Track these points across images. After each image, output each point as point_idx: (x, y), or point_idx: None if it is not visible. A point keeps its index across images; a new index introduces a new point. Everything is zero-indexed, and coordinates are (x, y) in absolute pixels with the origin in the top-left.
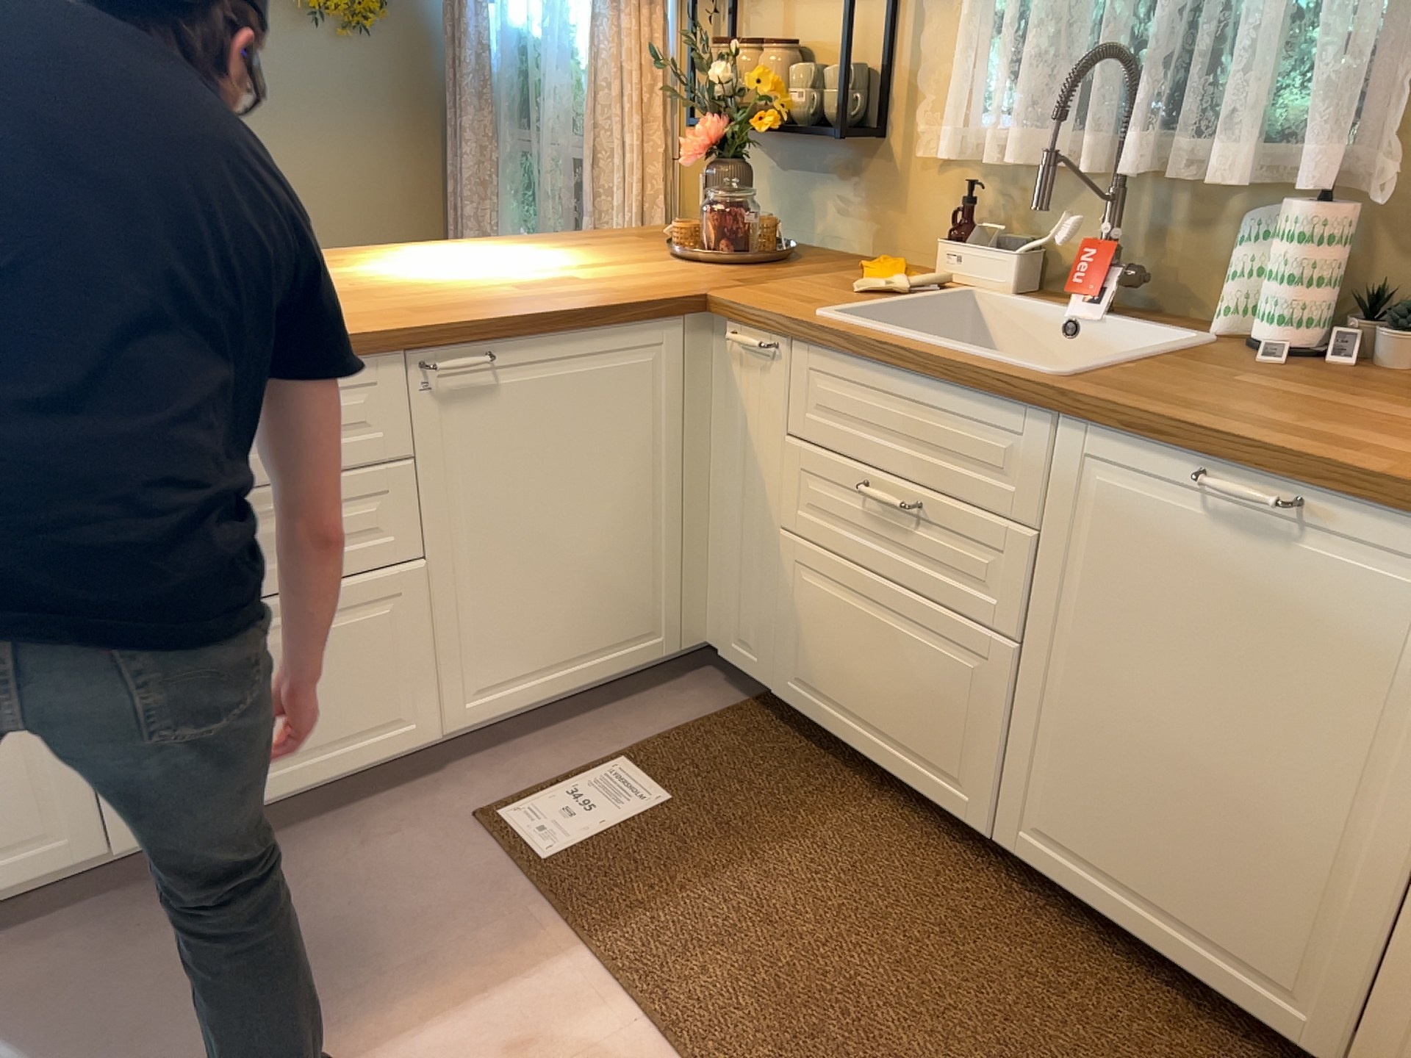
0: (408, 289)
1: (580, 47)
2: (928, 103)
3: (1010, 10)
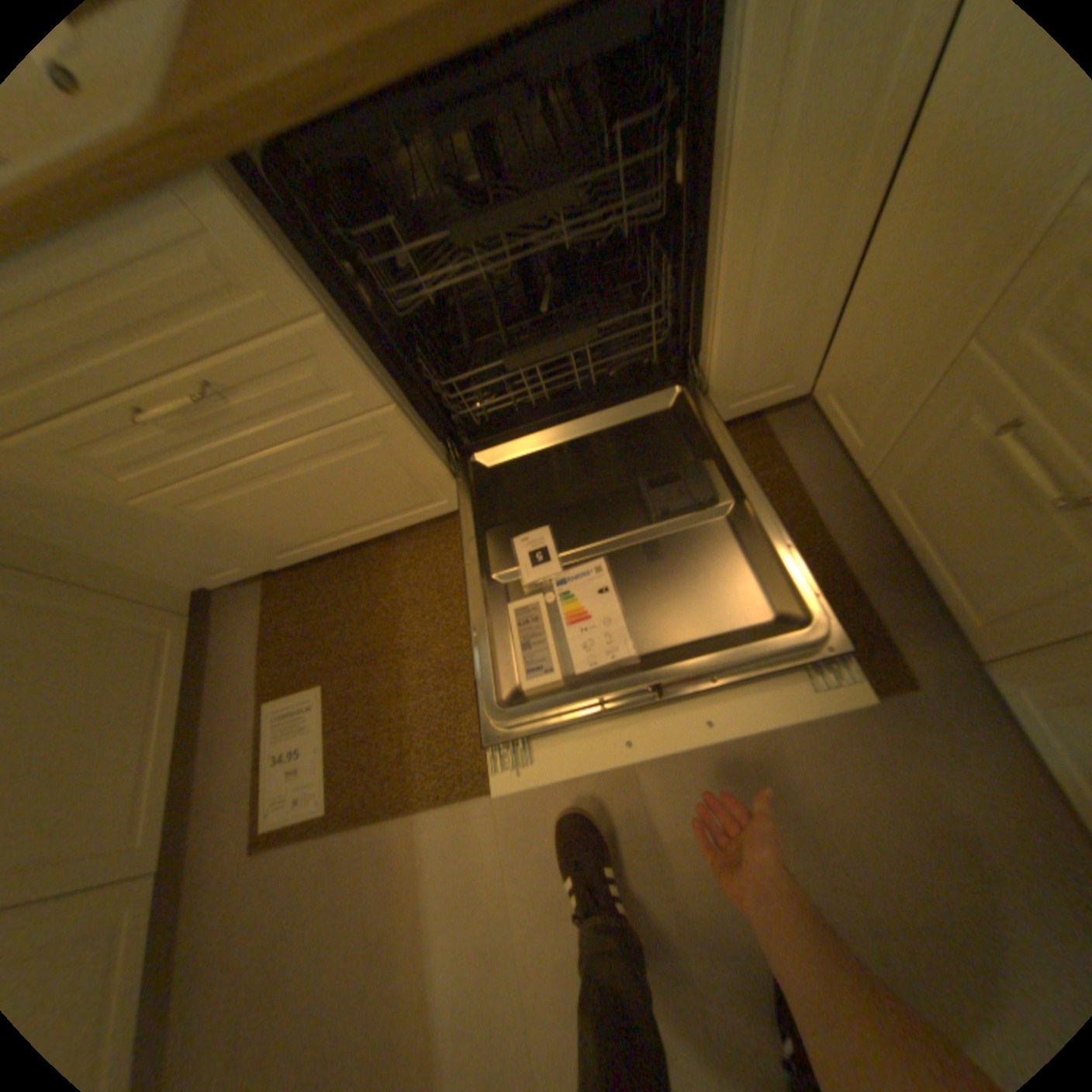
0: None
1: None
2: None
3: None
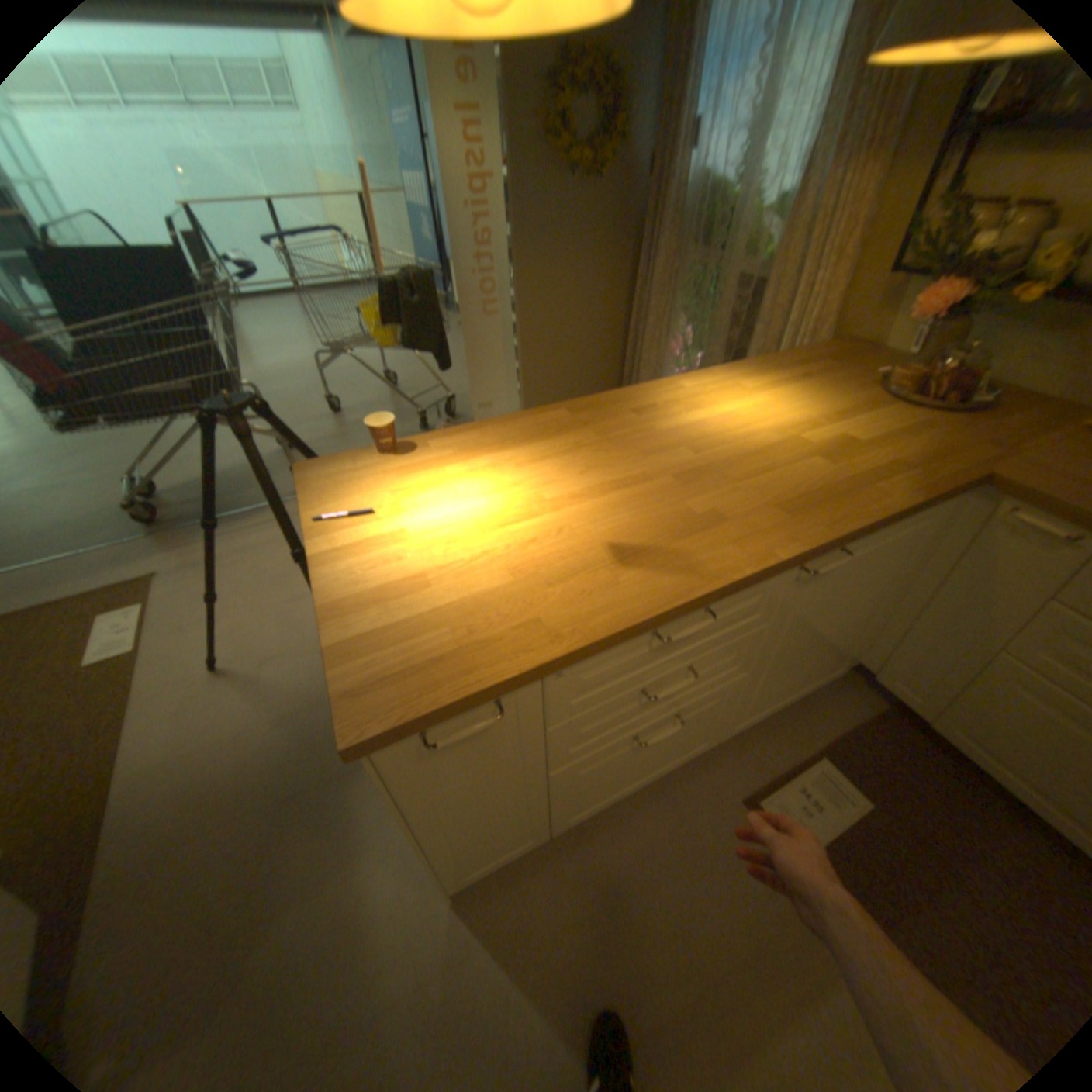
0: (742, 460)
1: (771, 186)
2: None
3: None
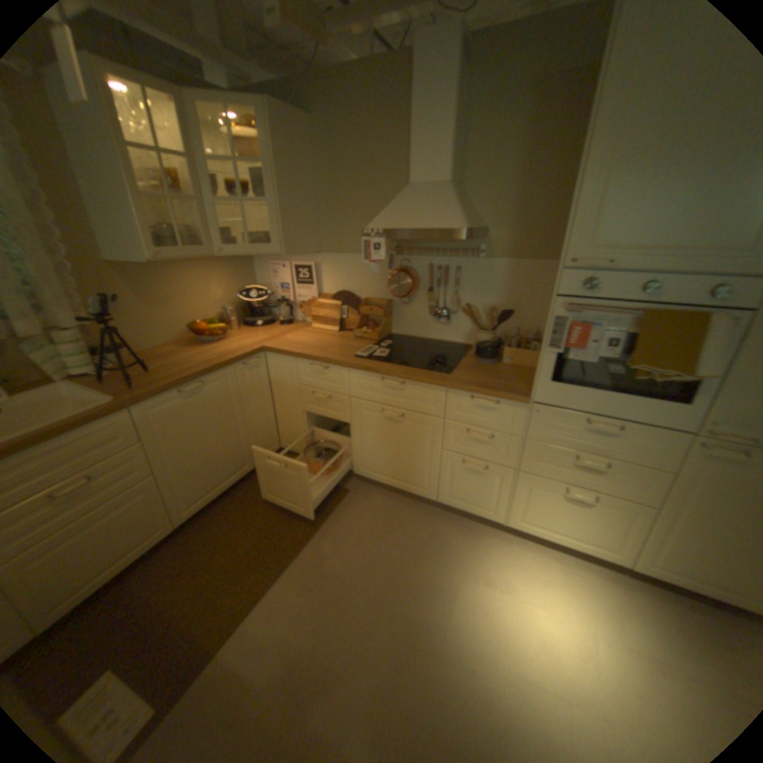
0: None
1: None
2: None
3: None
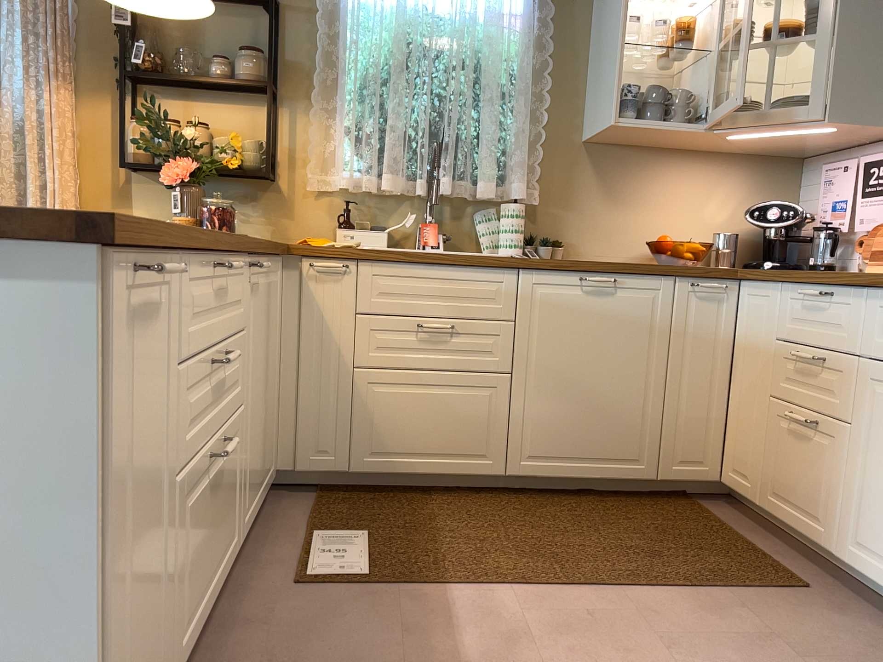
0: None
1: None
2: (306, 163)
3: (367, 122)
